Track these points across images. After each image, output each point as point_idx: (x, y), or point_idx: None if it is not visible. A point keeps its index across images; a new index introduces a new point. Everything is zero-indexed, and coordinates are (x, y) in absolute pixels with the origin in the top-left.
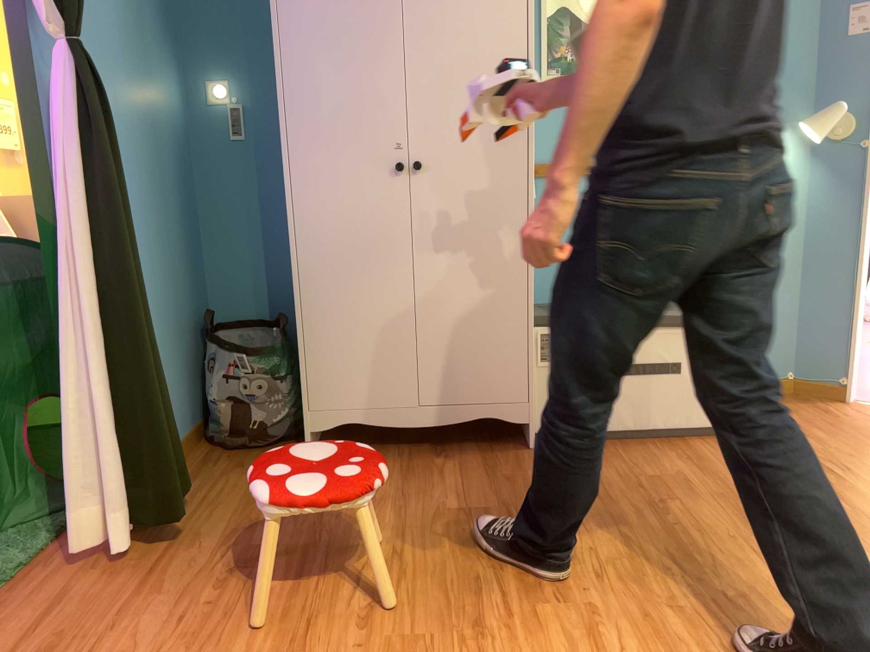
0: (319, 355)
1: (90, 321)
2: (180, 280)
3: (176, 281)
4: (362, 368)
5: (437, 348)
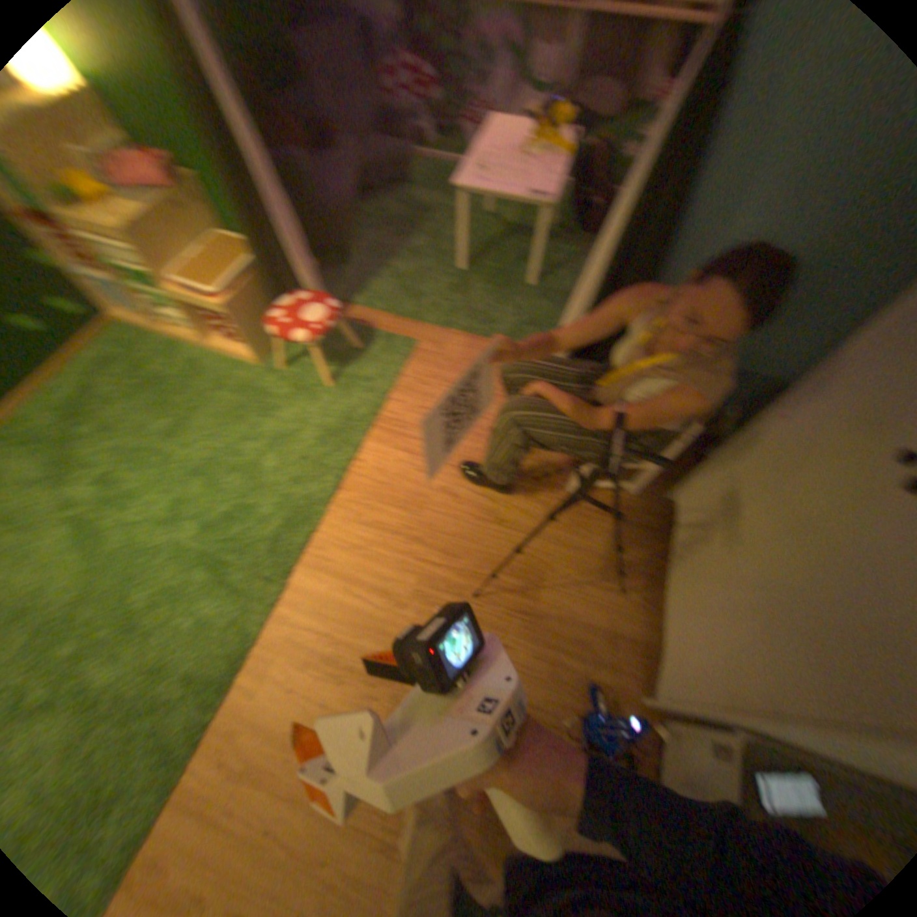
0: (713, 477)
1: (597, 289)
2: (829, 327)
3: (817, 325)
4: (702, 520)
5: (719, 598)
